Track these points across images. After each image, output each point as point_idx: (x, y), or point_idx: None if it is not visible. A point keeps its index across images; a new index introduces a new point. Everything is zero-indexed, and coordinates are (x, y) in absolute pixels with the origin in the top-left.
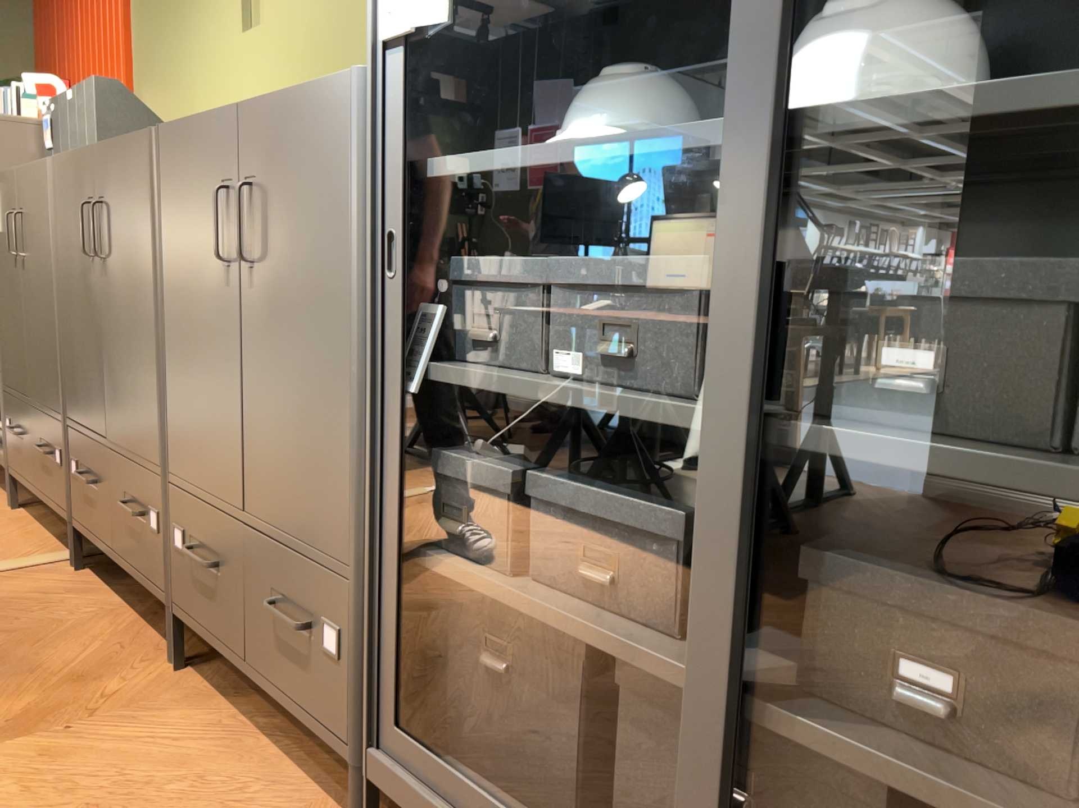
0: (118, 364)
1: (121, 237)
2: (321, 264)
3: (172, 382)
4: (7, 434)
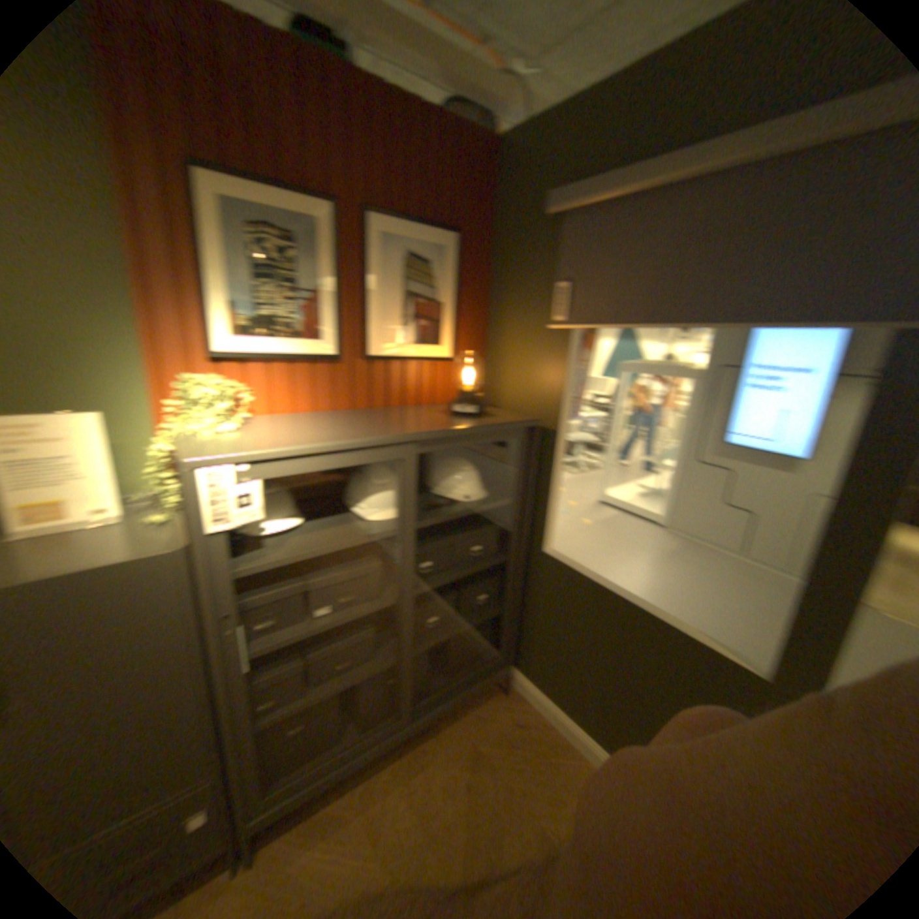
0: None
1: None
2: (144, 659)
3: None
4: None
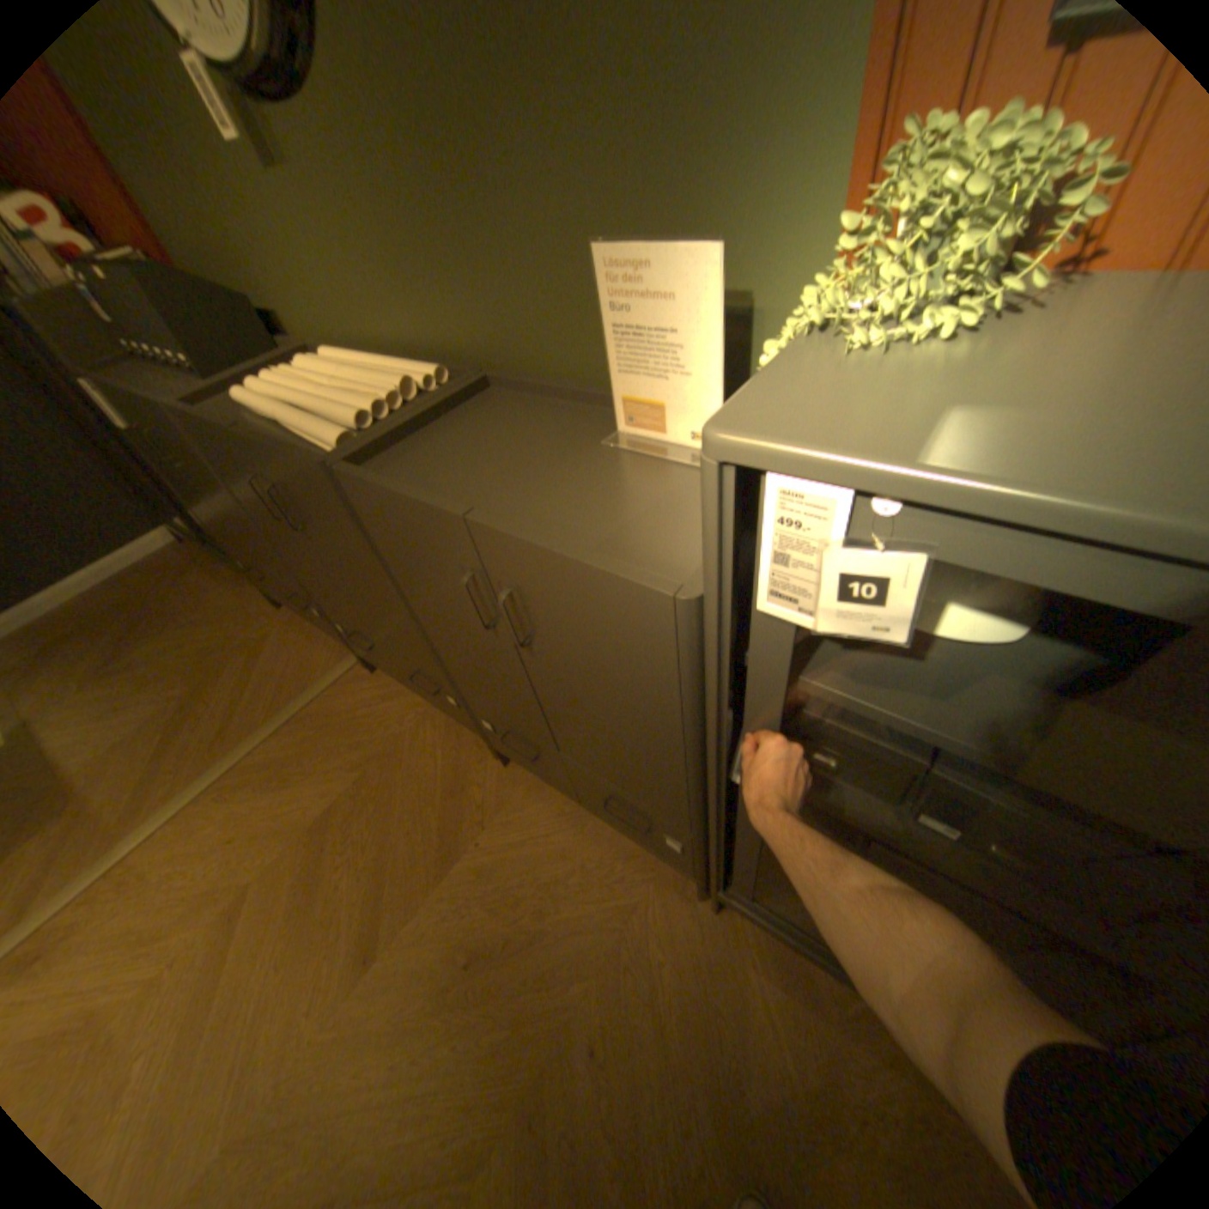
0: (362, 604)
1: (316, 525)
2: (635, 697)
3: (443, 651)
4: (235, 559)
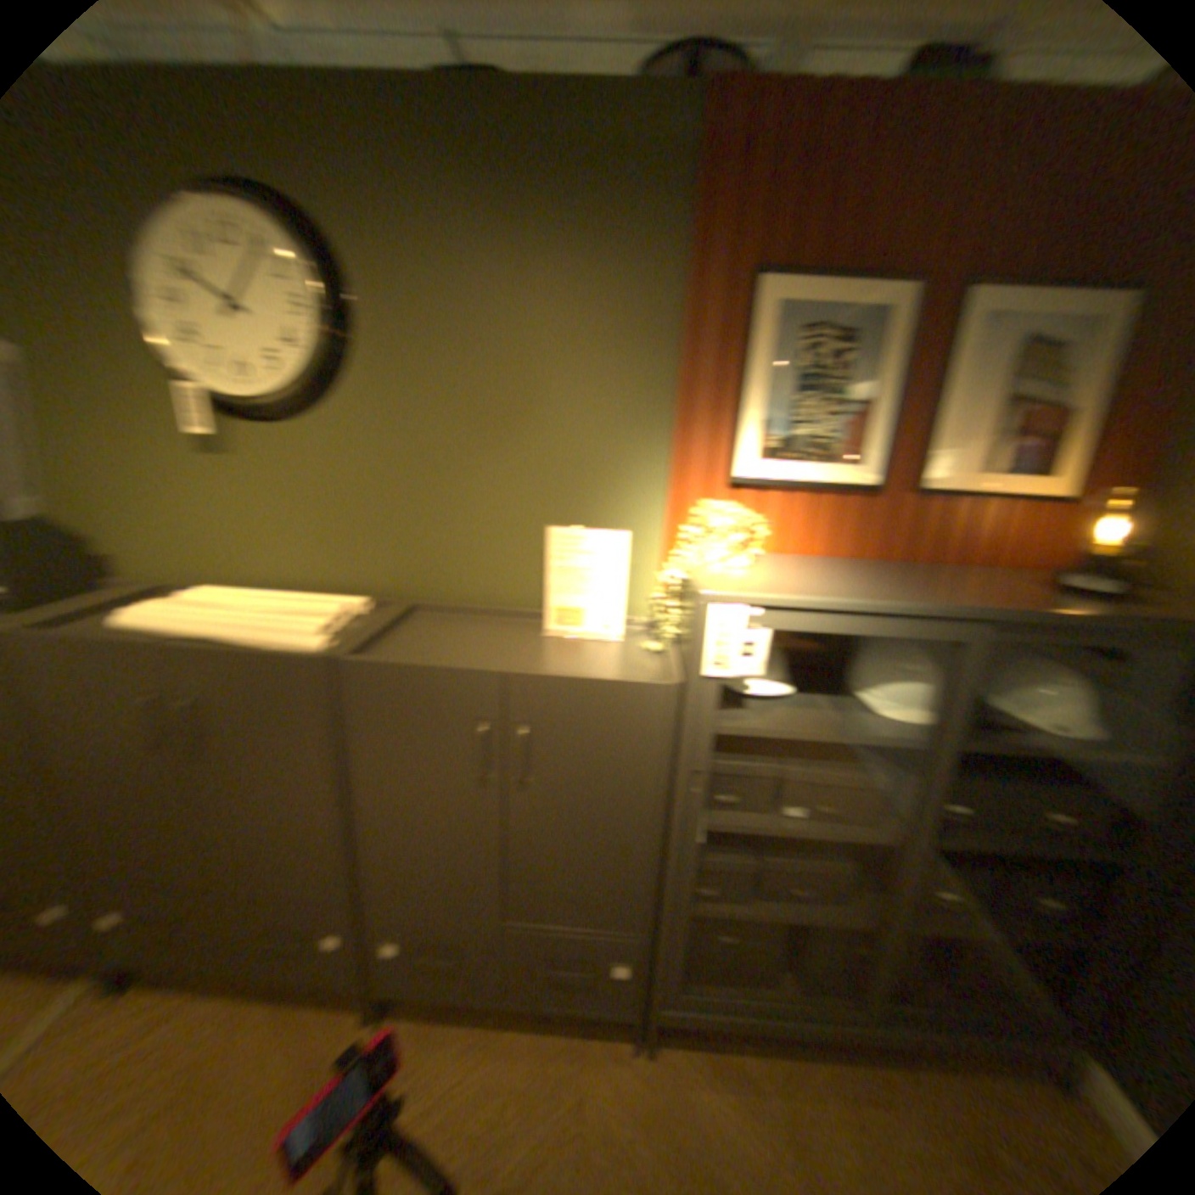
0: (233, 837)
1: (235, 735)
2: (622, 783)
3: (371, 849)
4: None
